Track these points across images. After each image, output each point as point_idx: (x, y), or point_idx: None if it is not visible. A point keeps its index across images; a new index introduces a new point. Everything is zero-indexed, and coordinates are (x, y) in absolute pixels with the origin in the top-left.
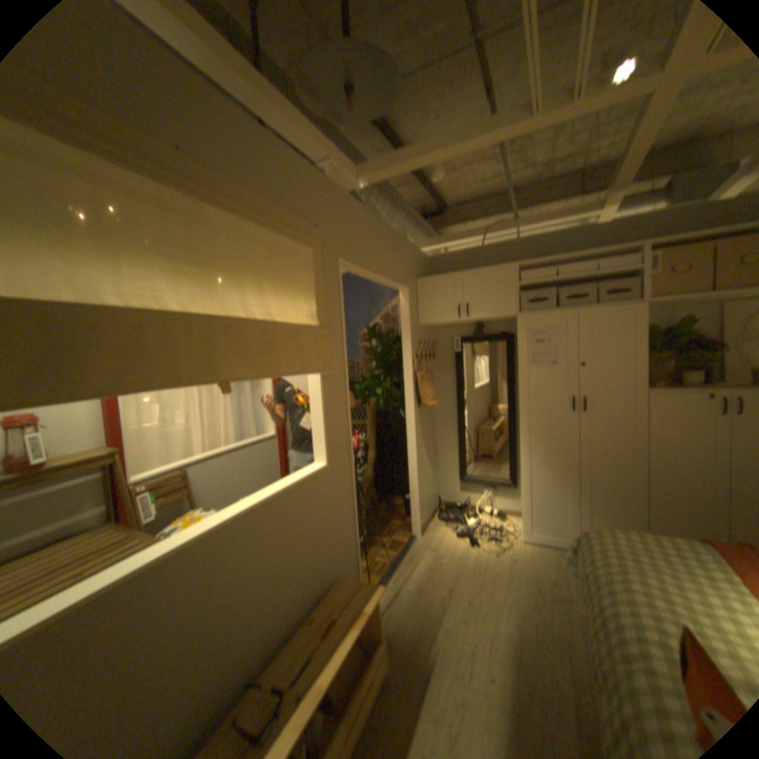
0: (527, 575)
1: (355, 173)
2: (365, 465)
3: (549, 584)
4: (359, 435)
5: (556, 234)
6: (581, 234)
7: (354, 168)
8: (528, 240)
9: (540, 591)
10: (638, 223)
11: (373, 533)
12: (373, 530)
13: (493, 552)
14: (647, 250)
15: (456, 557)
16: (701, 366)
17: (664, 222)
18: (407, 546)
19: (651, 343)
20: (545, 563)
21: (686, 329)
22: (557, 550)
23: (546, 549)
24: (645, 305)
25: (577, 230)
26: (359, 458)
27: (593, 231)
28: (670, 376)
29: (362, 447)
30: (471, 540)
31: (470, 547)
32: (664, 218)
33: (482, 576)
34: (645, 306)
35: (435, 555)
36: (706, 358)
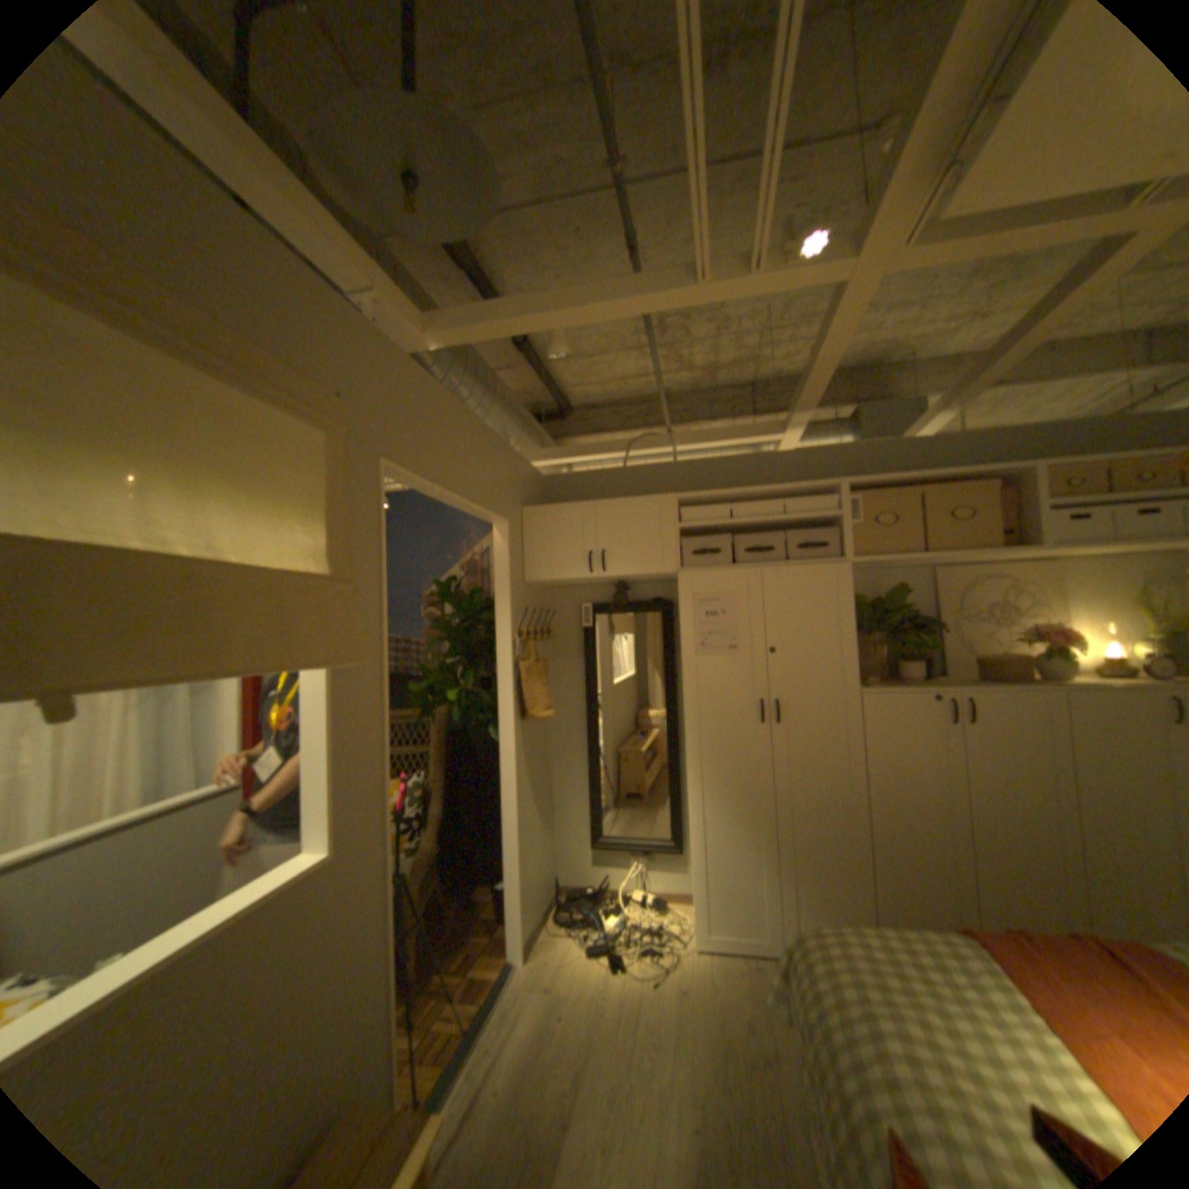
0: (705, 1019)
1: (420, 326)
2: (422, 832)
3: (742, 1029)
4: (415, 775)
5: (726, 460)
6: (759, 463)
7: (420, 318)
8: (688, 465)
9: (728, 1047)
10: (828, 456)
11: (432, 969)
12: (432, 962)
13: (649, 979)
14: (844, 492)
15: (585, 999)
16: (918, 653)
17: (859, 458)
18: (495, 989)
19: (857, 620)
20: (733, 989)
21: (897, 602)
22: (749, 960)
23: (732, 961)
24: (847, 566)
25: (754, 457)
26: (412, 819)
27: (773, 461)
28: (883, 668)
29: (419, 798)
30: (611, 959)
31: (609, 974)
32: (859, 453)
33: (631, 1034)
34: (846, 567)
35: (548, 1002)
36: (923, 643)
